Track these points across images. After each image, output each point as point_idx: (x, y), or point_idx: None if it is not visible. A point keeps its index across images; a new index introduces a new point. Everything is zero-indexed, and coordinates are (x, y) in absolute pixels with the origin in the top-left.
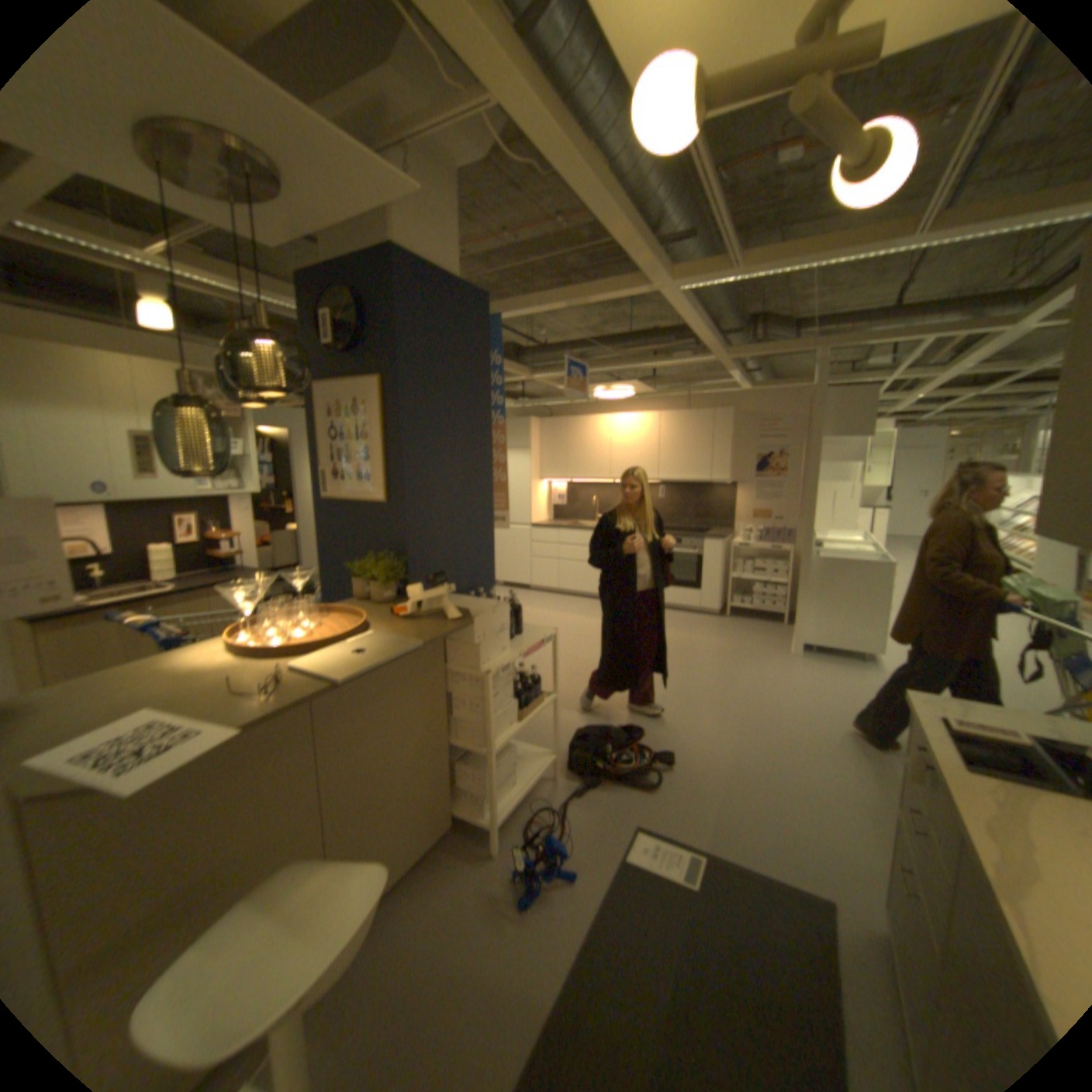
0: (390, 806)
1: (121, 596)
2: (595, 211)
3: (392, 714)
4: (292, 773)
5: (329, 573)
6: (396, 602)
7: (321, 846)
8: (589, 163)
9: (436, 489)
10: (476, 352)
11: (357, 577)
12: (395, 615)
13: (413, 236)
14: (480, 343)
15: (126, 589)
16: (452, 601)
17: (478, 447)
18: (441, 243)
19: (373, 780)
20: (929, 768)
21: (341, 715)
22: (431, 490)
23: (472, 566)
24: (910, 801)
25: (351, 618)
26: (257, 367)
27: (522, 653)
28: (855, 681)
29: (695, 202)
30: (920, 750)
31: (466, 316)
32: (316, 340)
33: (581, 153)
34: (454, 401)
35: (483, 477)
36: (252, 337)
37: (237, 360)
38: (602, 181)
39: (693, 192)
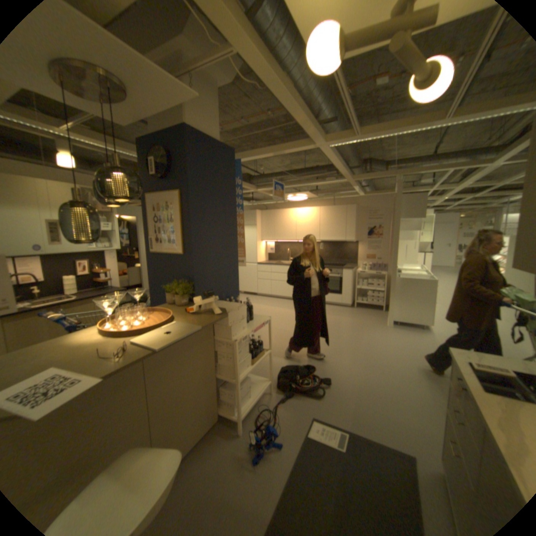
0: (185, 412)
1: (48, 303)
2: (287, 109)
3: (186, 364)
4: (133, 398)
5: (154, 290)
6: (188, 305)
7: (149, 435)
8: (283, 84)
9: (208, 247)
10: (228, 178)
11: (168, 293)
12: (188, 312)
13: (196, 121)
14: (230, 174)
15: (51, 299)
16: (217, 304)
17: (230, 225)
18: (210, 124)
19: (176, 399)
20: (463, 389)
21: (159, 366)
22: (206, 248)
23: (227, 286)
24: (453, 405)
25: (164, 314)
26: (114, 187)
27: (253, 330)
28: (420, 340)
29: (336, 104)
30: (457, 379)
31: (223, 160)
32: (147, 173)
33: (279, 79)
34: (217, 203)
35: (232, 241)
36: (112, 171)
37: (104, 183)
38: (290, 93)
39: (335, 99)
